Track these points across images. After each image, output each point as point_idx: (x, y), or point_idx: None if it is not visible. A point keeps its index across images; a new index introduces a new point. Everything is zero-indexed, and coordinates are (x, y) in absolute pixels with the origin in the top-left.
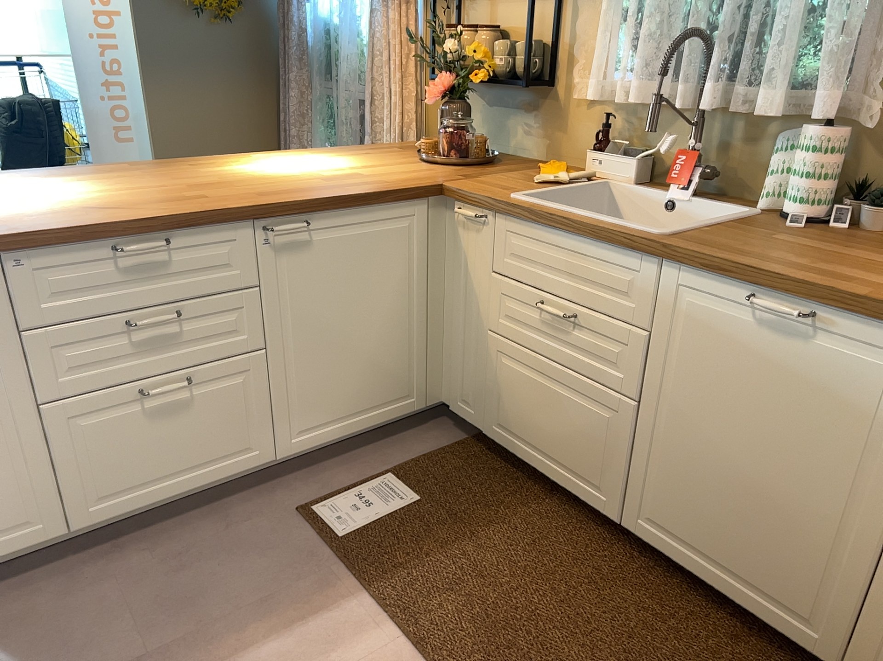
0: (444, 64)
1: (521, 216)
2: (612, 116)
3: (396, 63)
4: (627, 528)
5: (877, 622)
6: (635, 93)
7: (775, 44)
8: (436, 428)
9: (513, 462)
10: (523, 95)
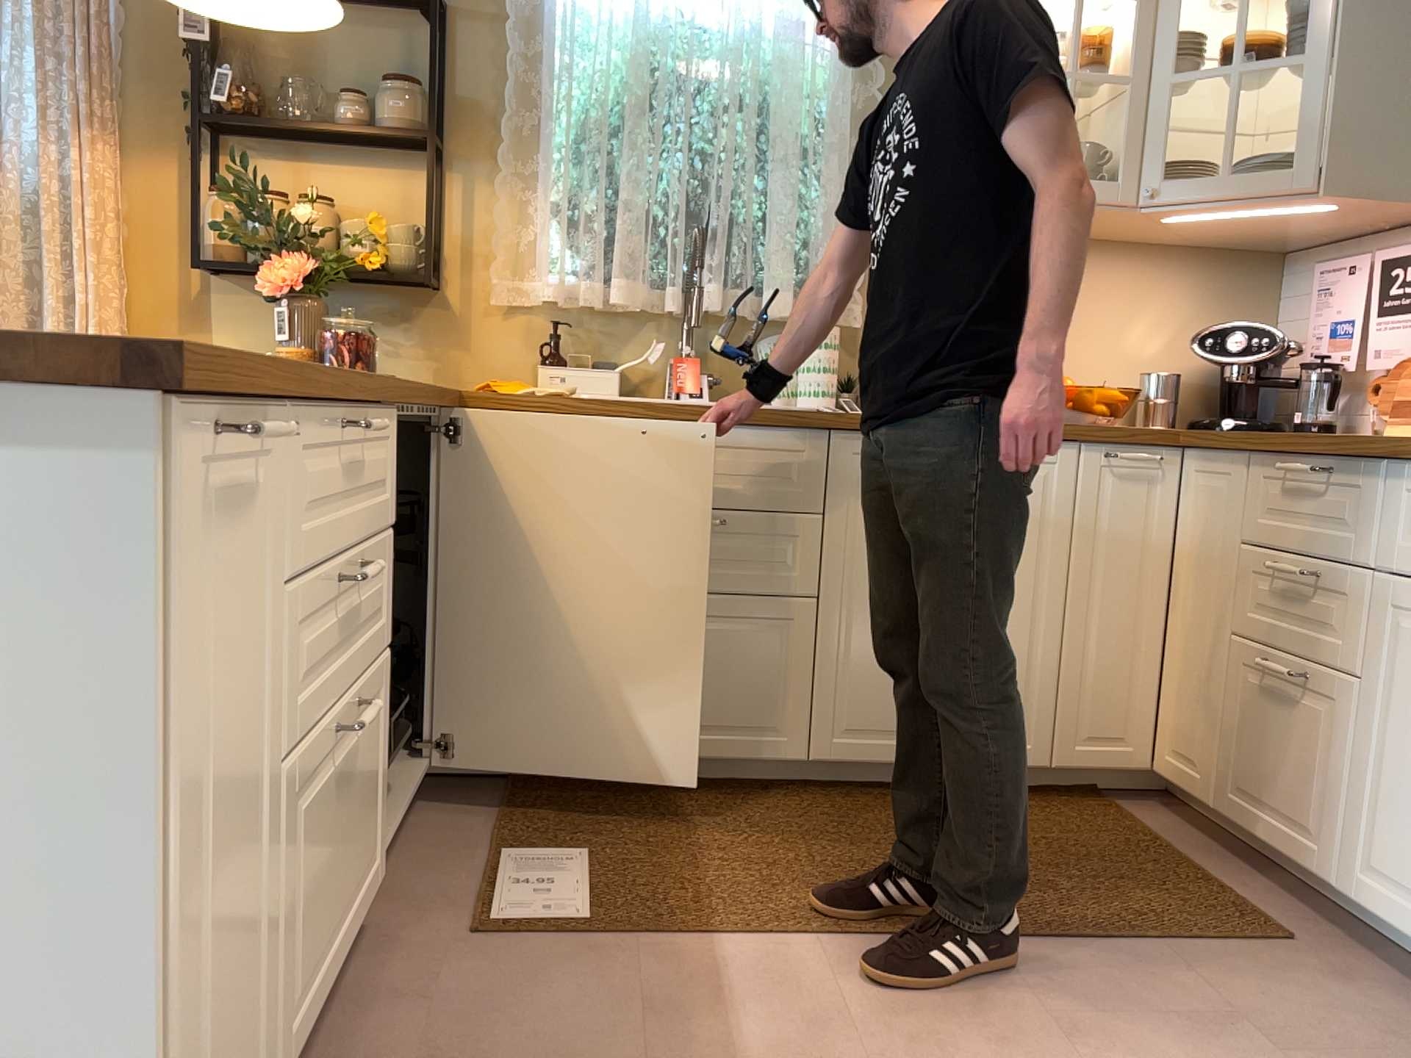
0: (290, 239)
1: (628, 414)
2: (566, 322)
3: (95, 236)
4: (820, 761)
5: (1072, 697)
6: (623, 290)
7: (772, 245)
8: (449, 798)
9: (598, 786)
10: (383, 299)
